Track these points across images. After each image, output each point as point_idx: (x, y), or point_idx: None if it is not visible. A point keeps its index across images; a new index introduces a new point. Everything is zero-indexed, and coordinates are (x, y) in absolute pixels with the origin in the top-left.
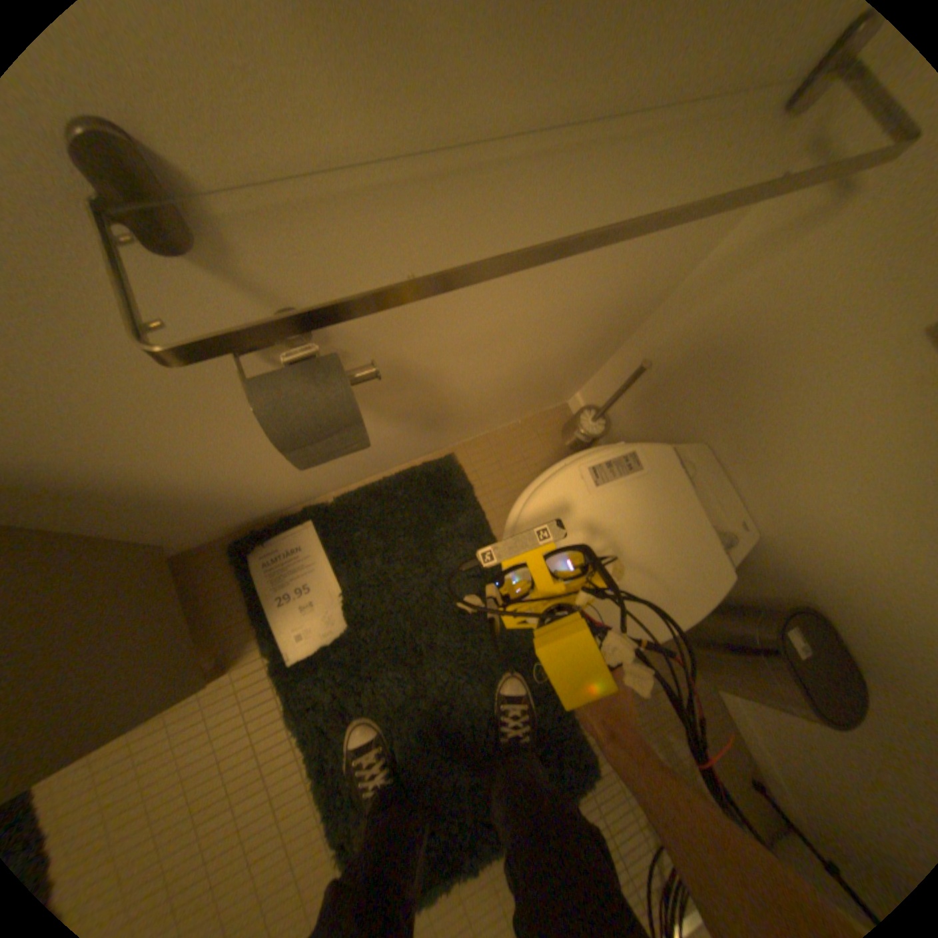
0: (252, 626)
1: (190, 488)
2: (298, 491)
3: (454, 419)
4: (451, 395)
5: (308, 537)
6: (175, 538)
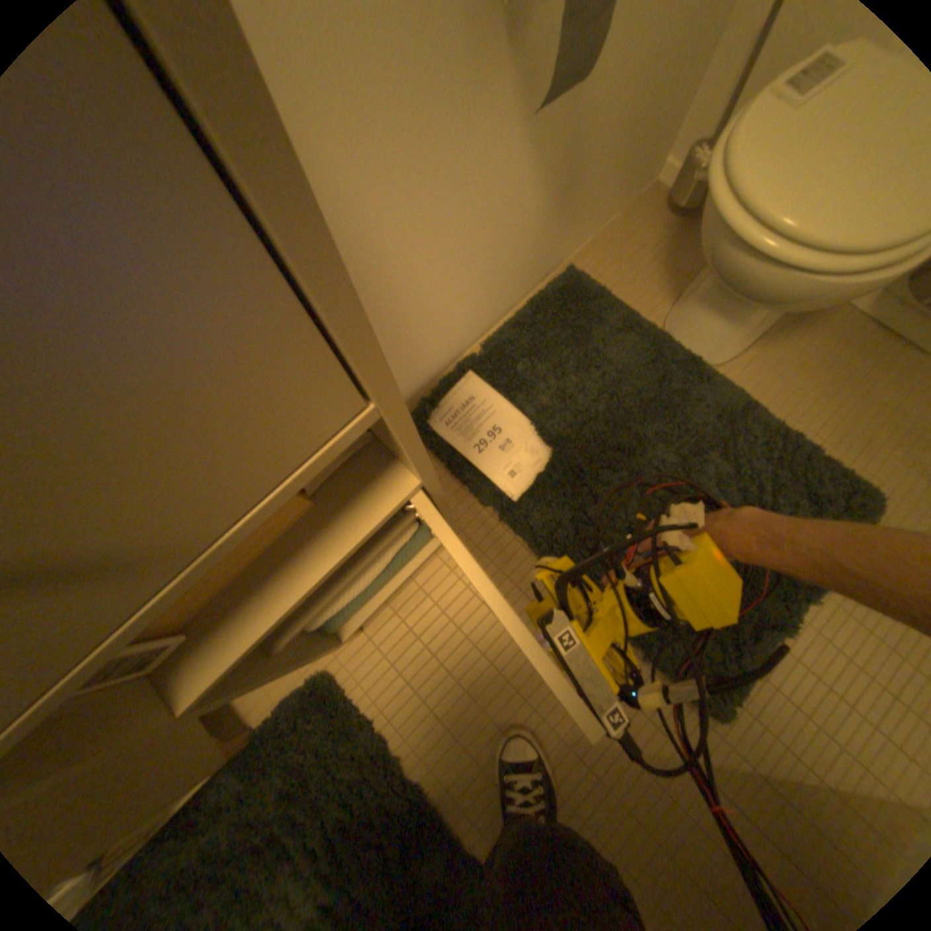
0: (462, 481)
1: (391, 282)
2: (454, 329)
3: (578, 188)
4: (587, 118)
5: (474, 386)
6: None
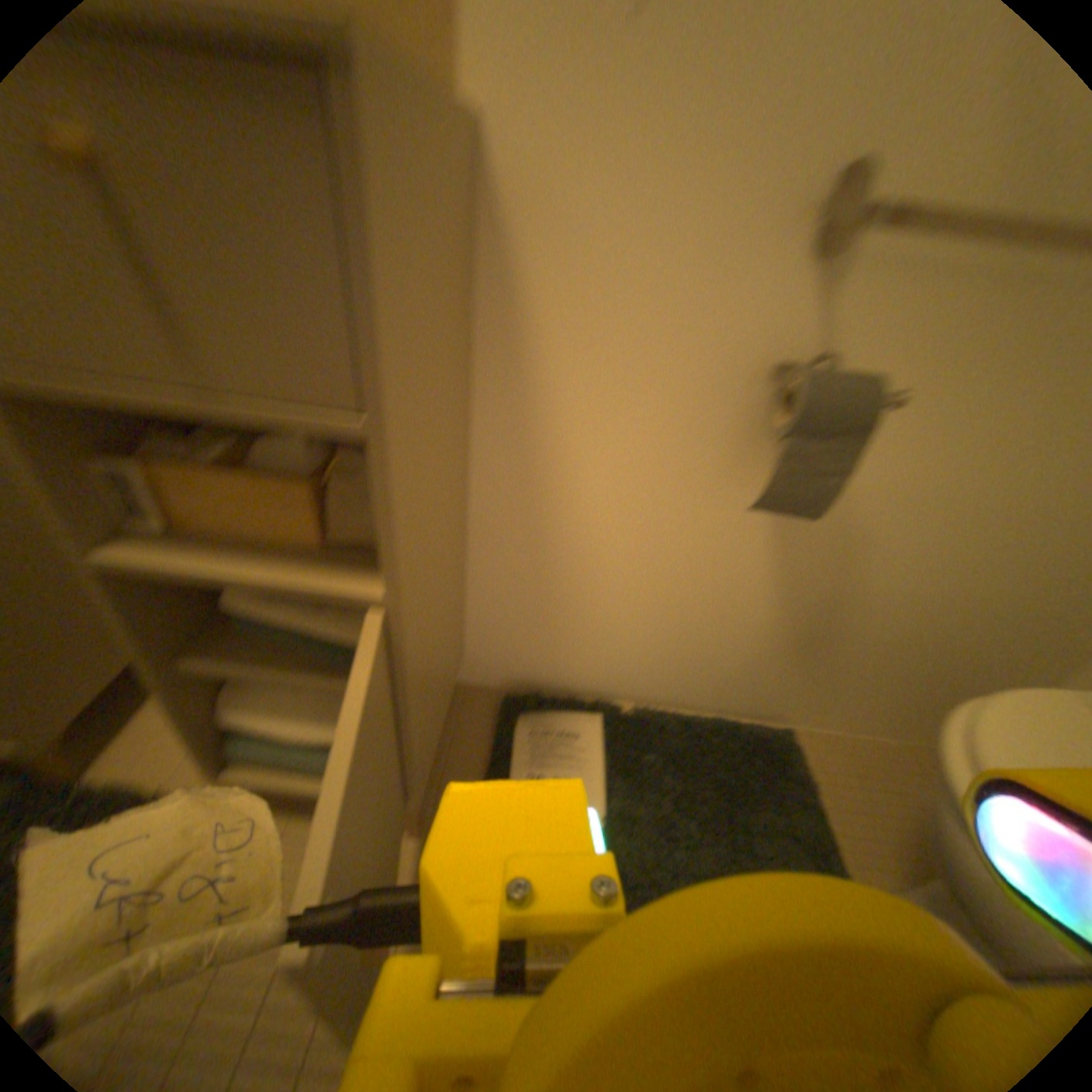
0: None
1: (584, 556)
2: (623, 662)
3: (838, 657)
4: (866, 597)
5: (596, 732)
6: (491, 643)
